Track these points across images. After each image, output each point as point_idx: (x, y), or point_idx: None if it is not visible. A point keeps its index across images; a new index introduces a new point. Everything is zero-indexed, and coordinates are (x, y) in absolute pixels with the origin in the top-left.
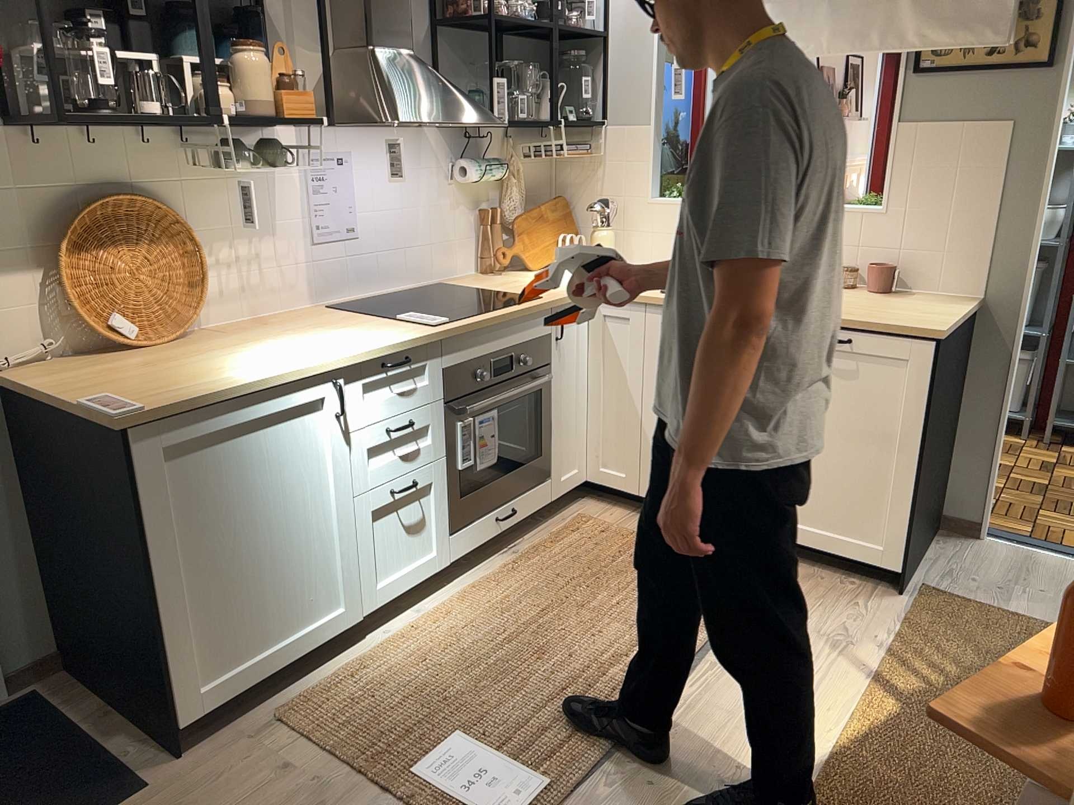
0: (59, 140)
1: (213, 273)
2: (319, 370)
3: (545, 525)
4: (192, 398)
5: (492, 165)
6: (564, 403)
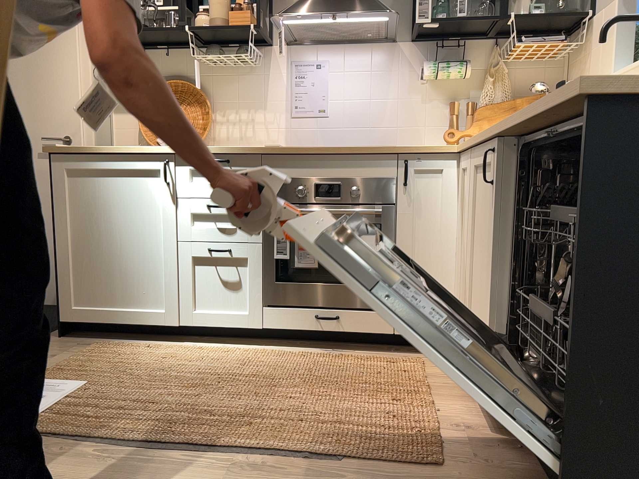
0: (156, 55)
1: (223, 126)
2: (154, 151)
3: (386, 353)
4: (80, 147)
5: (449, 63)
6: (417, 247)
